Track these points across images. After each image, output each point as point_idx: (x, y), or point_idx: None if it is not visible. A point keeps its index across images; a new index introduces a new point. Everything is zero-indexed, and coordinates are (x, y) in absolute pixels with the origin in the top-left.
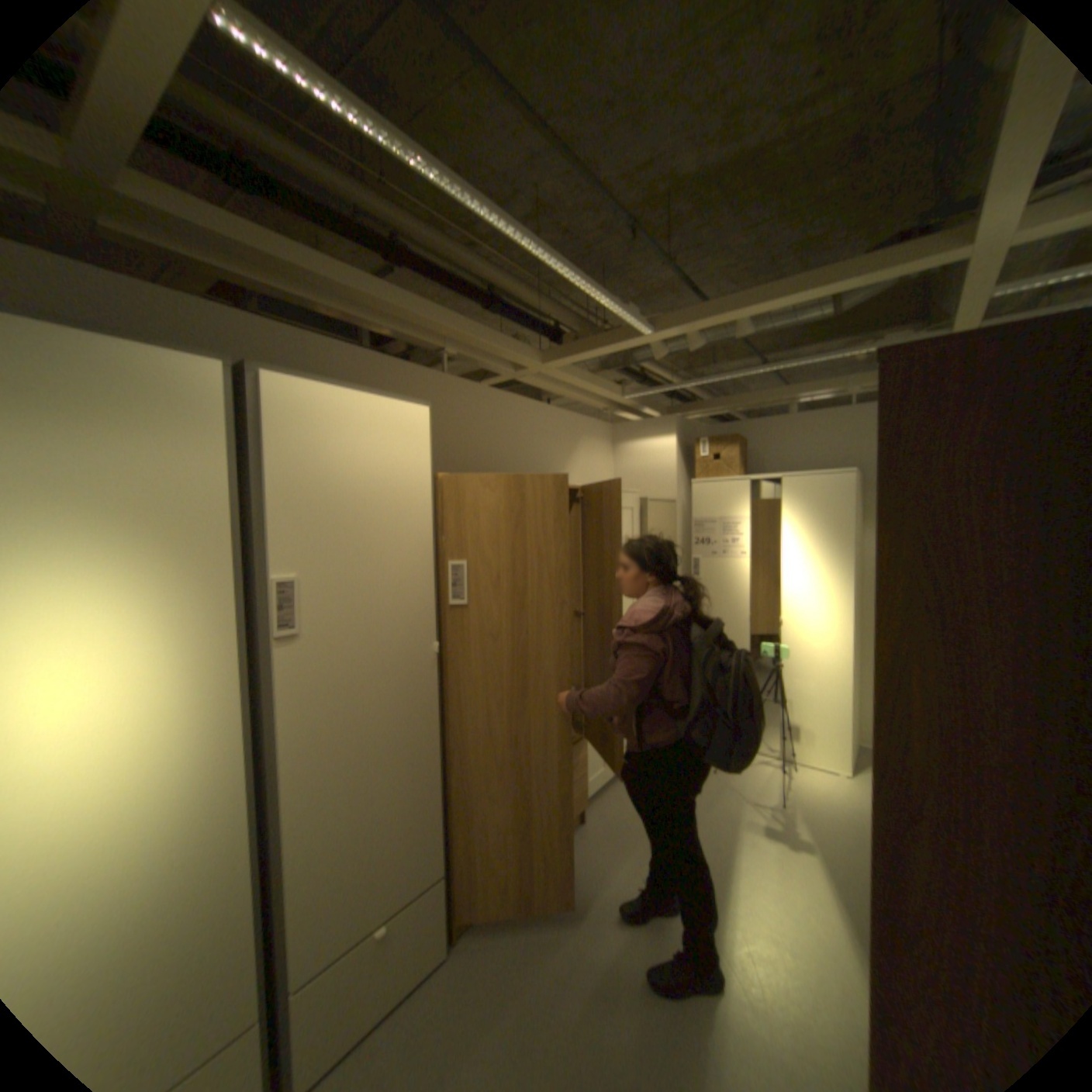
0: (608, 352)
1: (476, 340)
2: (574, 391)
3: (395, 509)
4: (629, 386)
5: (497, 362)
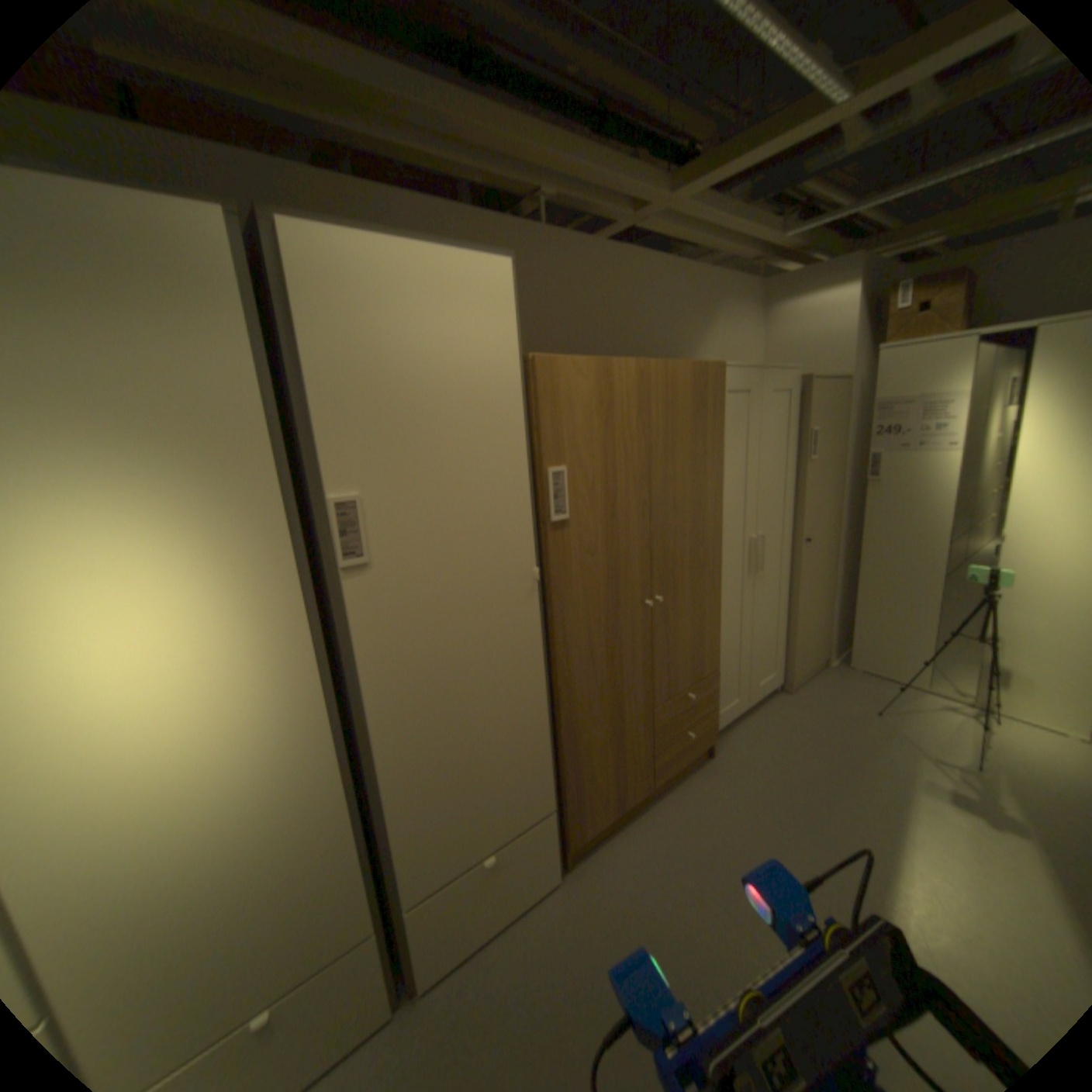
0: (771, 153)
1: (580, 166)
2: (713, 235)
3: (476, 404)
4: (794, 217)
5: (610, 201)
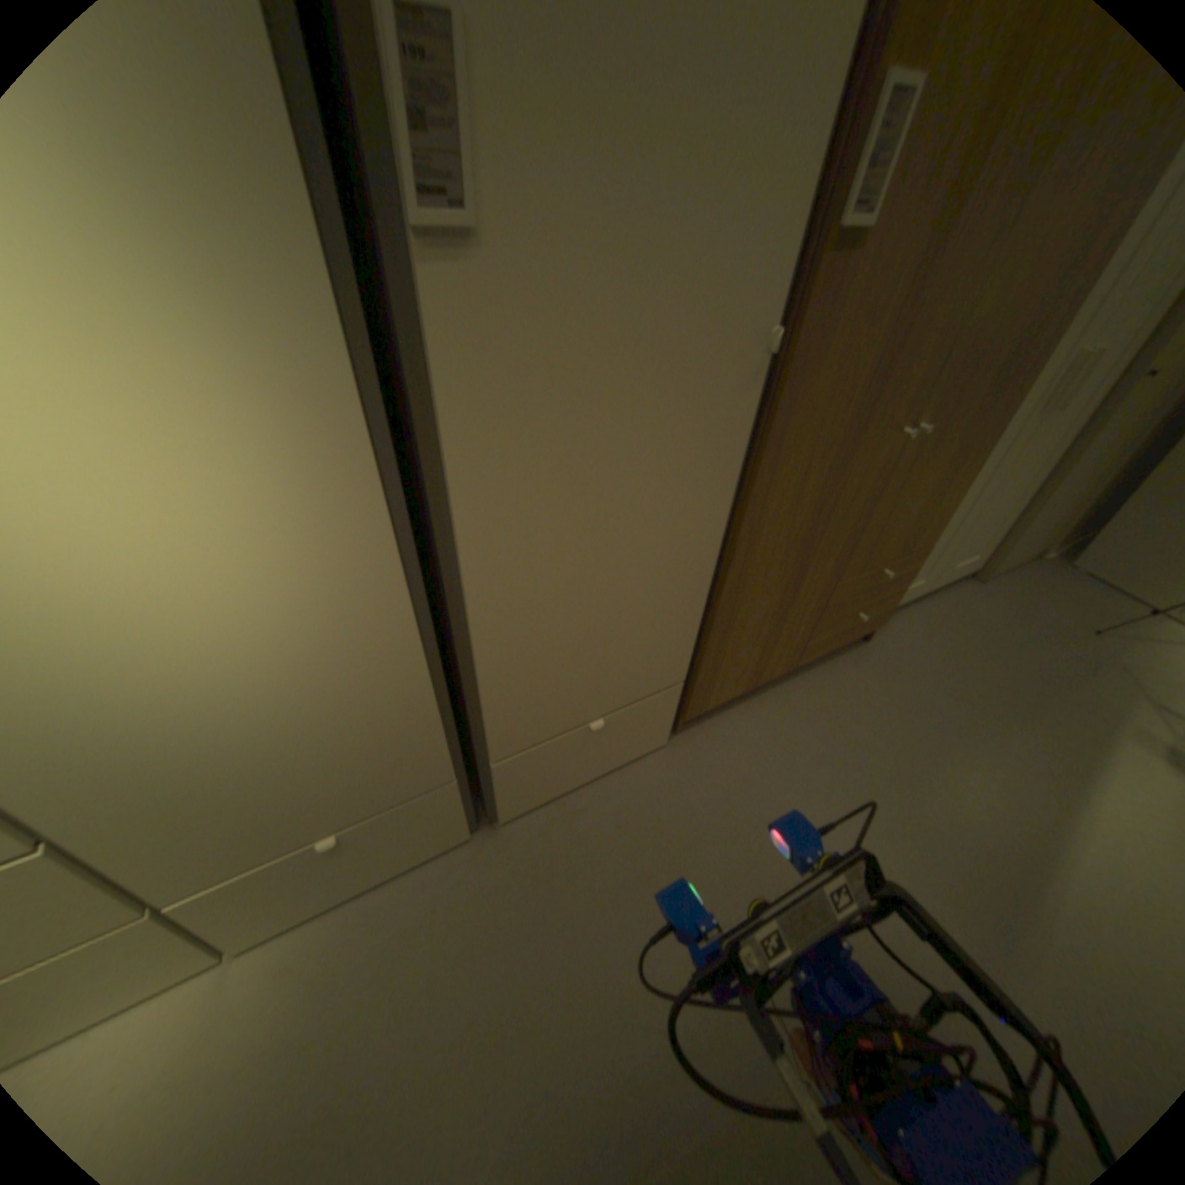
0: None
1: None
2: None
3: None
4: None
5: None
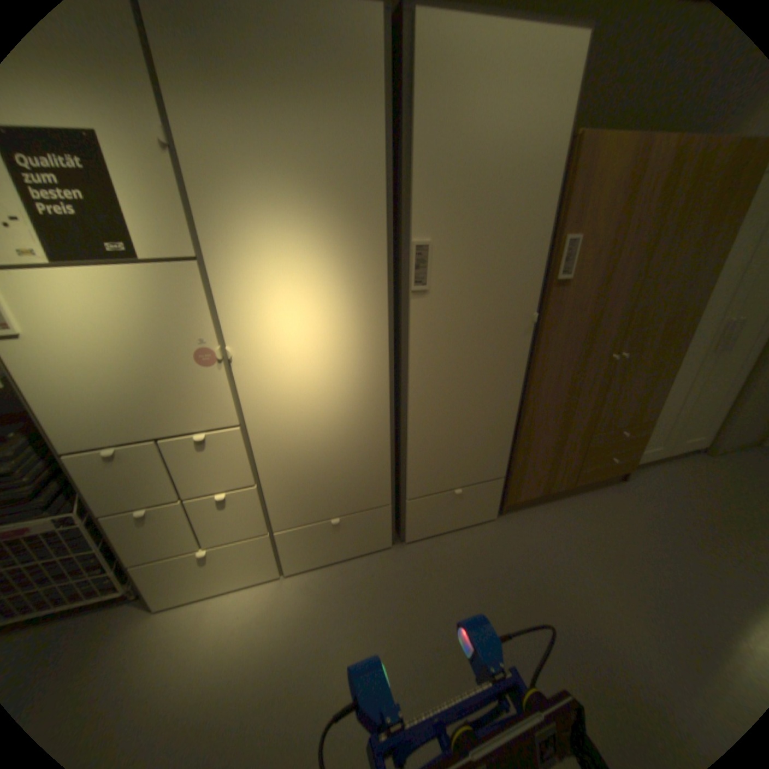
0: None
1: None
2: None
3: (525, 174)
4: None
5: None
